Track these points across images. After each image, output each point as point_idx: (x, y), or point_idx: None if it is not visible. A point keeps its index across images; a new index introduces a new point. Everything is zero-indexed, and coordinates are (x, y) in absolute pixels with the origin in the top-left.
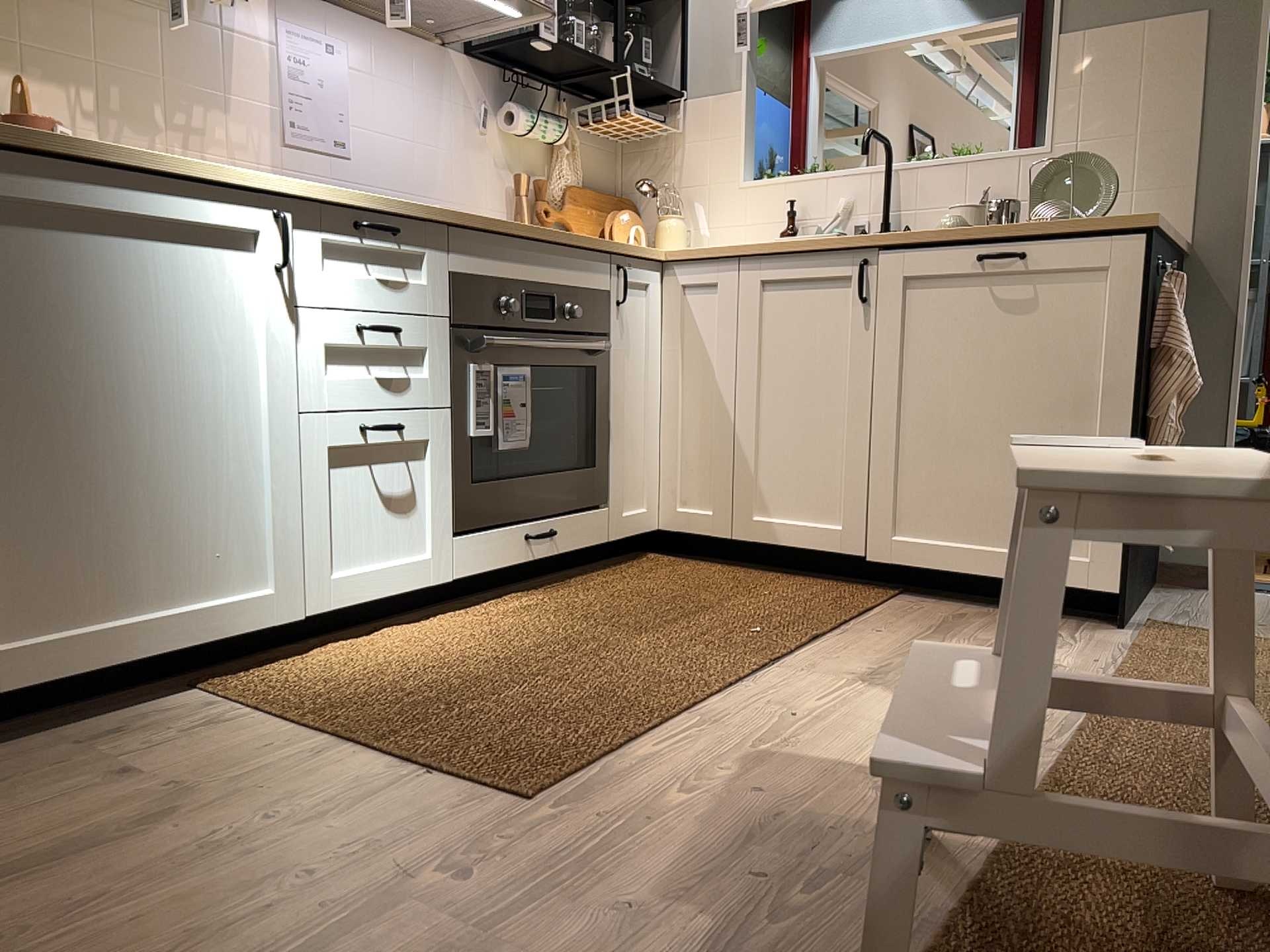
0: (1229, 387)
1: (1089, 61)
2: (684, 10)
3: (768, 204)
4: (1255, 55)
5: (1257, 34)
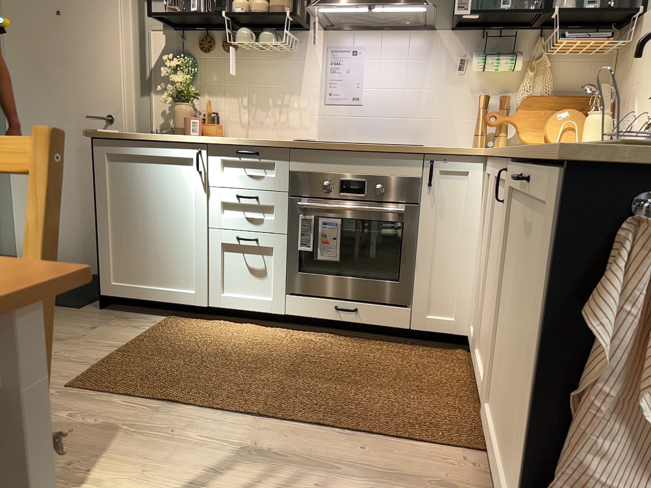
0: None
1: None
2: None
3: None
4: None
5: None
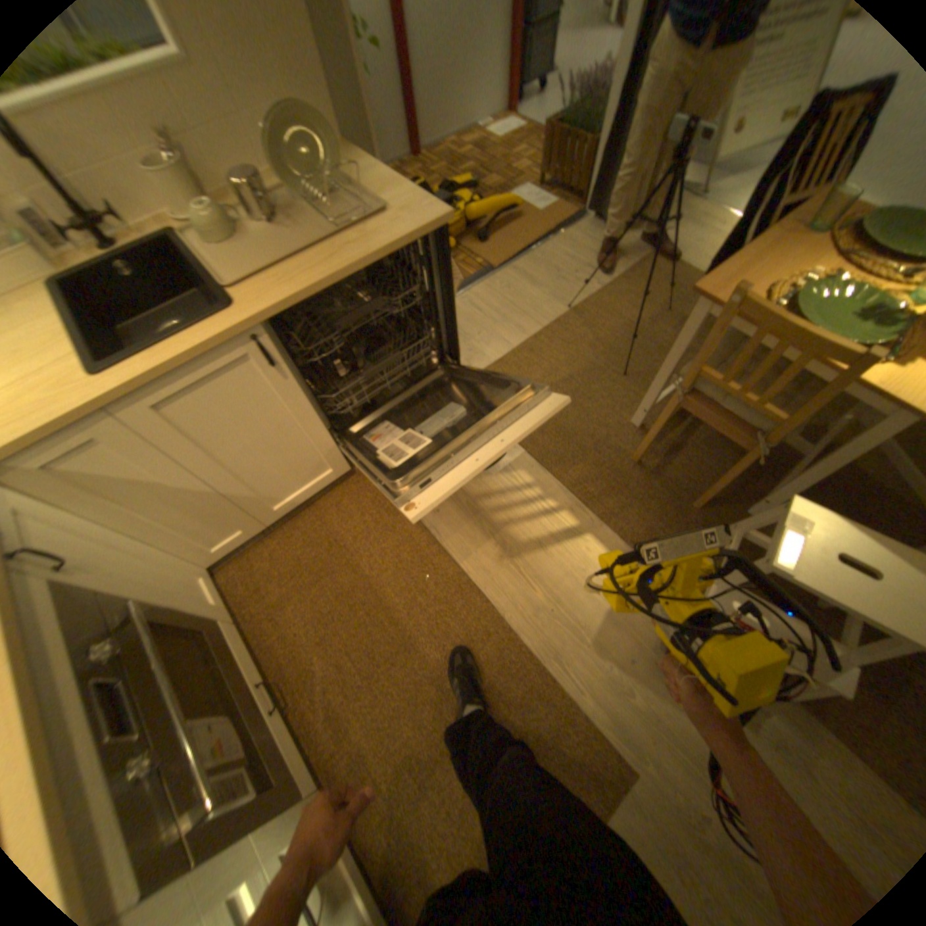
0: None
1: None
2: None
3: None
4: None
5: None
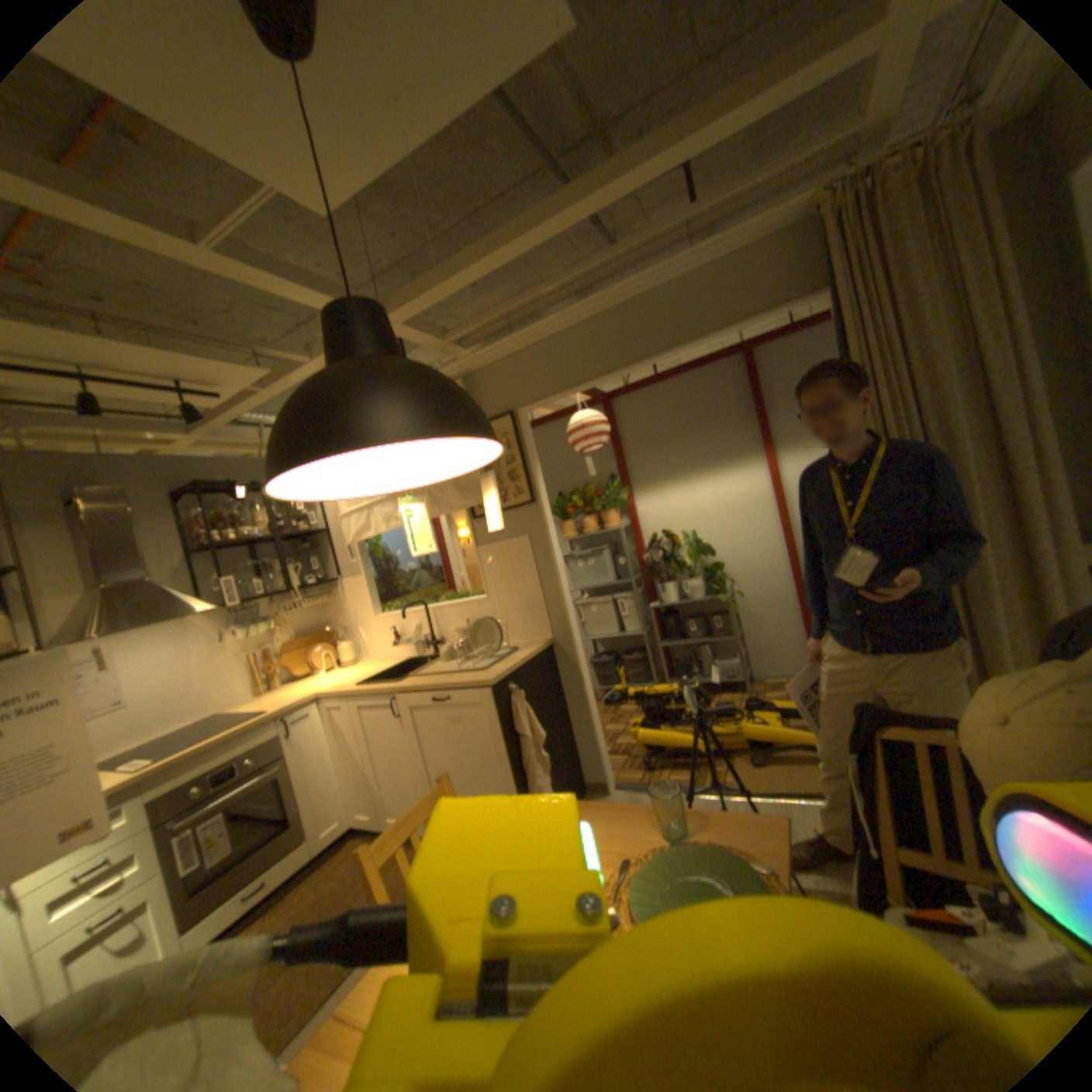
0: (587, 701)
1: (494, 555)
2: (330, 534)
3: (387, 623)
4: (553, 552)
5: (551, 543)
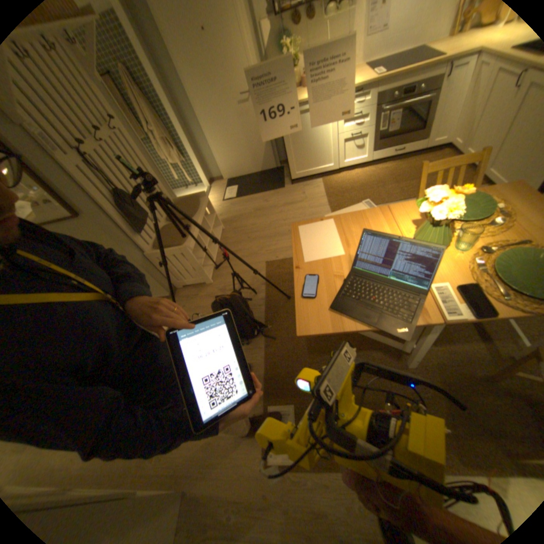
0: None
1: None
2: None
3: None
4: None
5: None
